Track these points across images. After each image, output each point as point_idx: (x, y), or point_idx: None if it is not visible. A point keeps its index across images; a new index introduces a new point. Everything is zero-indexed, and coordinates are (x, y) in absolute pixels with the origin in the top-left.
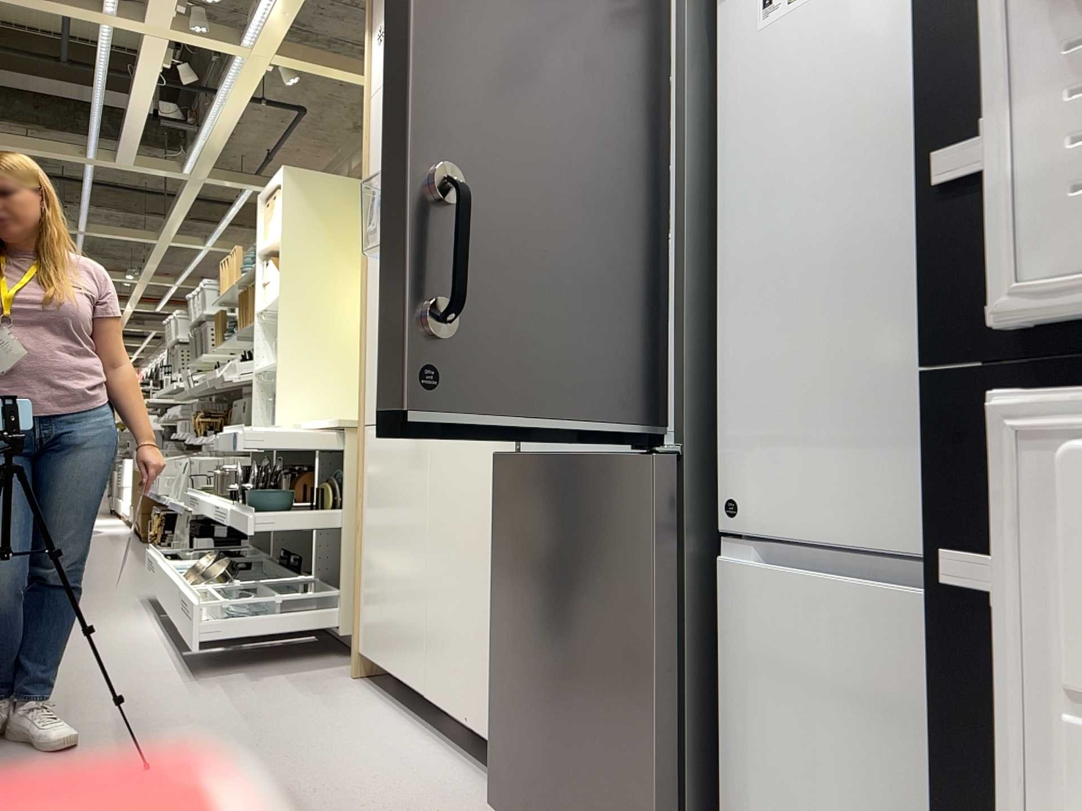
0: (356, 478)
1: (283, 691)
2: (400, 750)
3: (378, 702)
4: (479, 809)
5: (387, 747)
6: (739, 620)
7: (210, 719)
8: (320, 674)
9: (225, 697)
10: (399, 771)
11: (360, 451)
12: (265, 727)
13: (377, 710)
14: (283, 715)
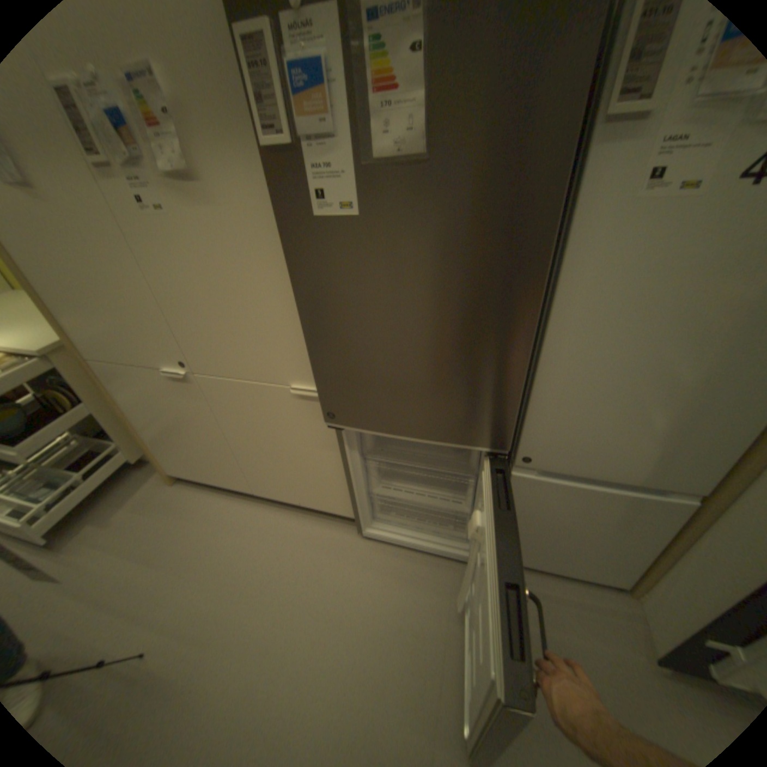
0: (100, 393)
1: (137, 523)
2: (262, 527)
3: (208, 497)
4: (340, 542)
5: (253, 529)
6: (519, 491)
7: (119, 580)
8: (143, 494)
9: (103, 554)
10: (280, 543)
11: (93, 376)
12: (166, 562)
13: (214, 503)
14: (164, 544)
